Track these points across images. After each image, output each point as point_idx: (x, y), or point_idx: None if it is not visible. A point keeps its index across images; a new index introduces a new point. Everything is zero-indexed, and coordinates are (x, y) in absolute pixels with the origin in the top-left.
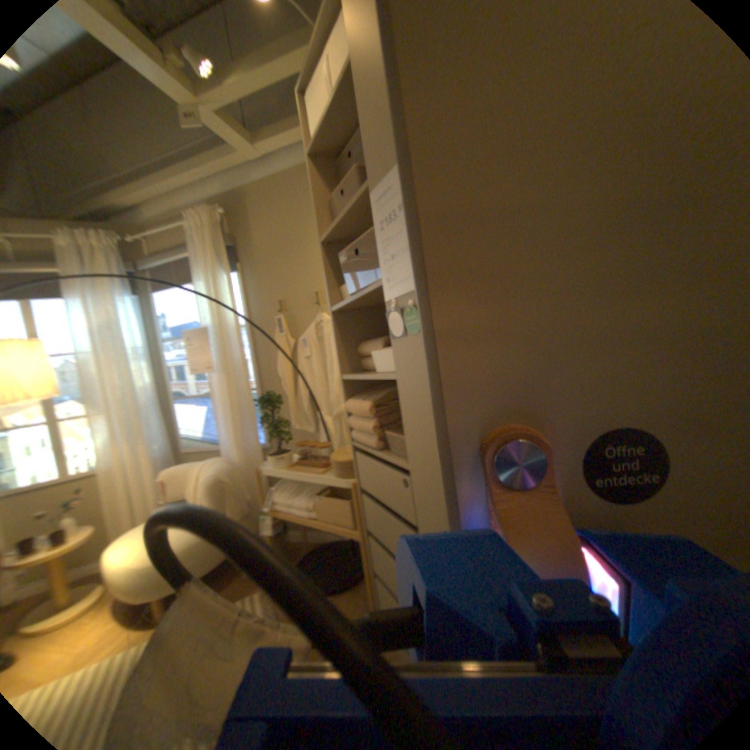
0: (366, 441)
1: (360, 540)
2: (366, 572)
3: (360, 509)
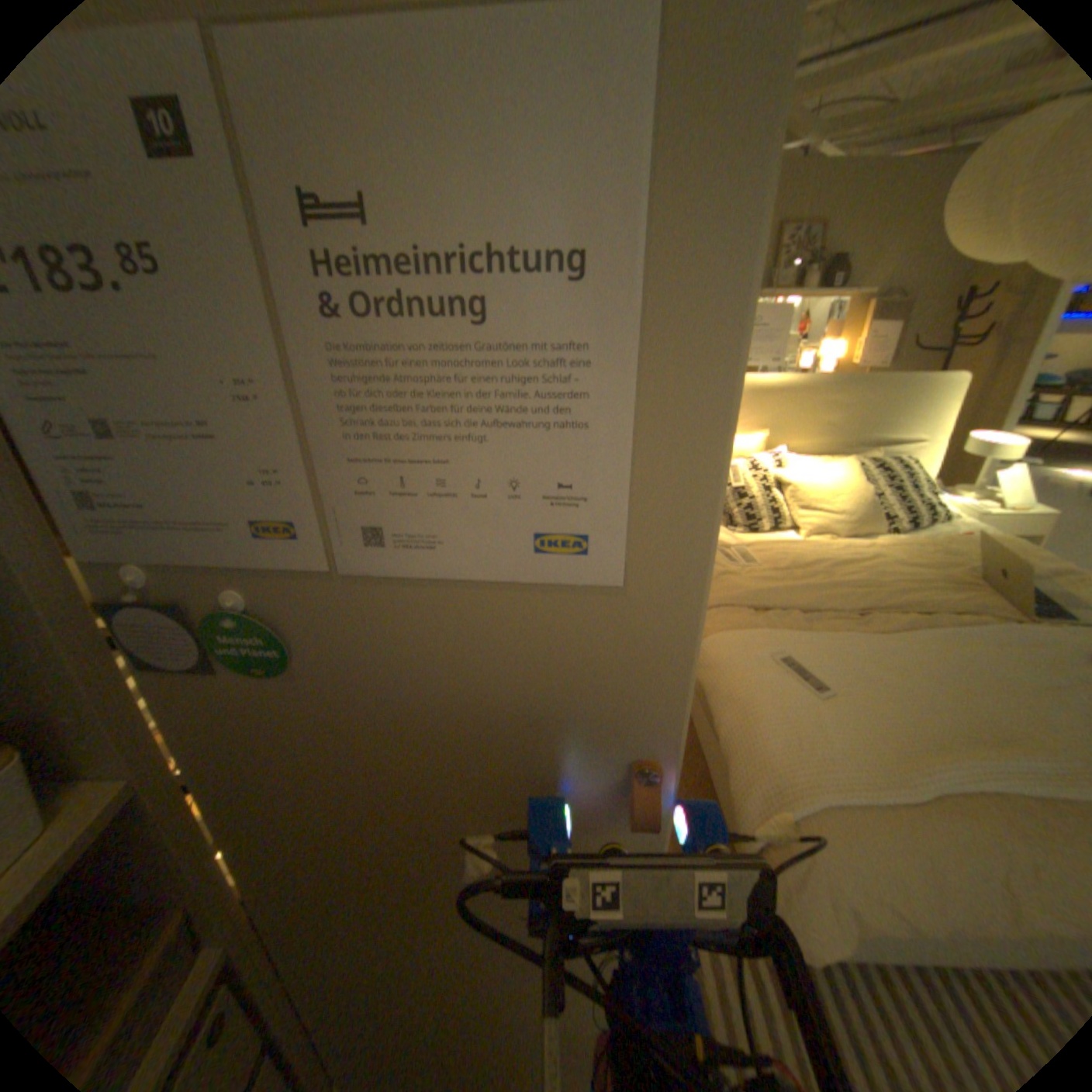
0: None
1: None
2: None
3: None
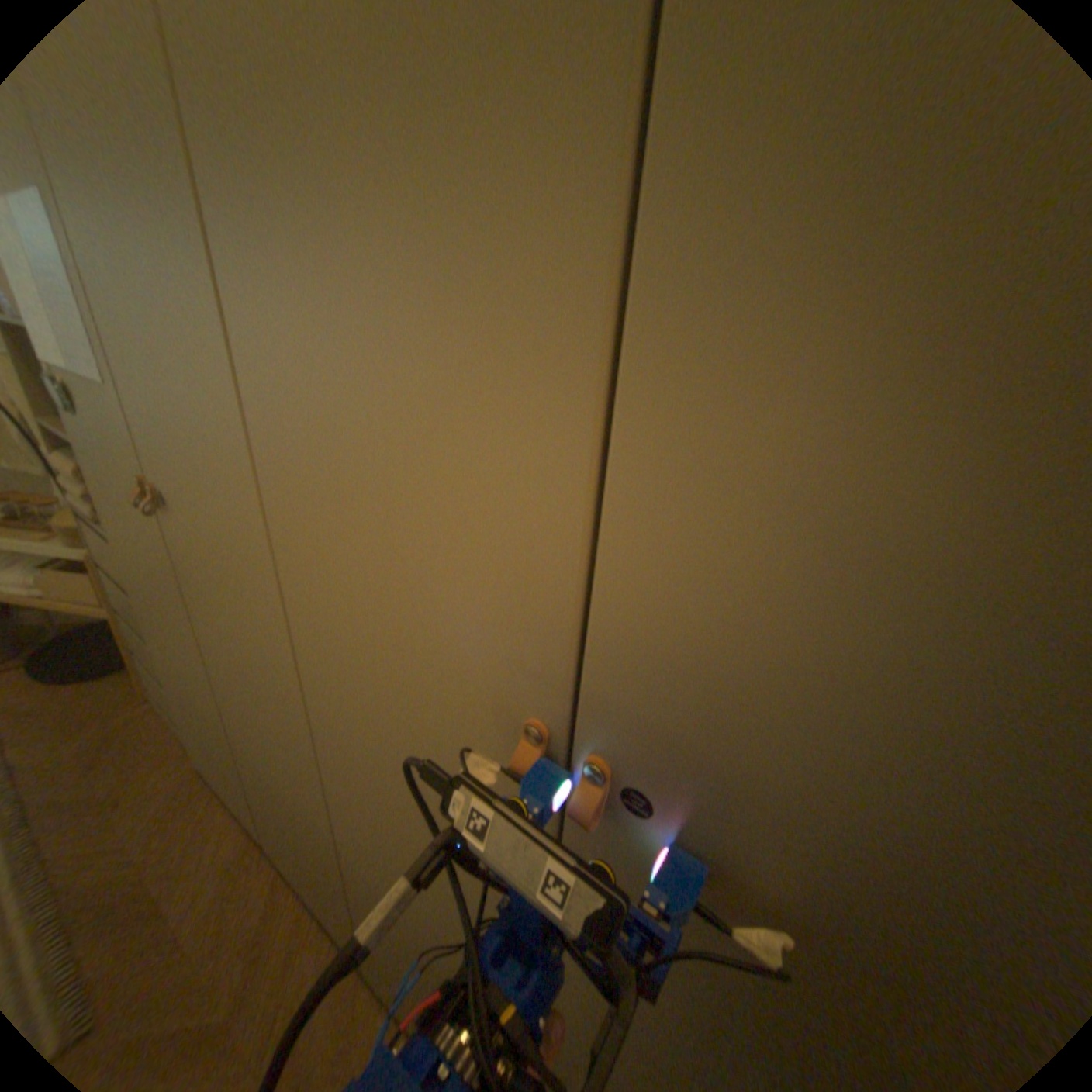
0: (82, 513)
1: (109, 621)
2: (122, 654)
3: (100, 588)
